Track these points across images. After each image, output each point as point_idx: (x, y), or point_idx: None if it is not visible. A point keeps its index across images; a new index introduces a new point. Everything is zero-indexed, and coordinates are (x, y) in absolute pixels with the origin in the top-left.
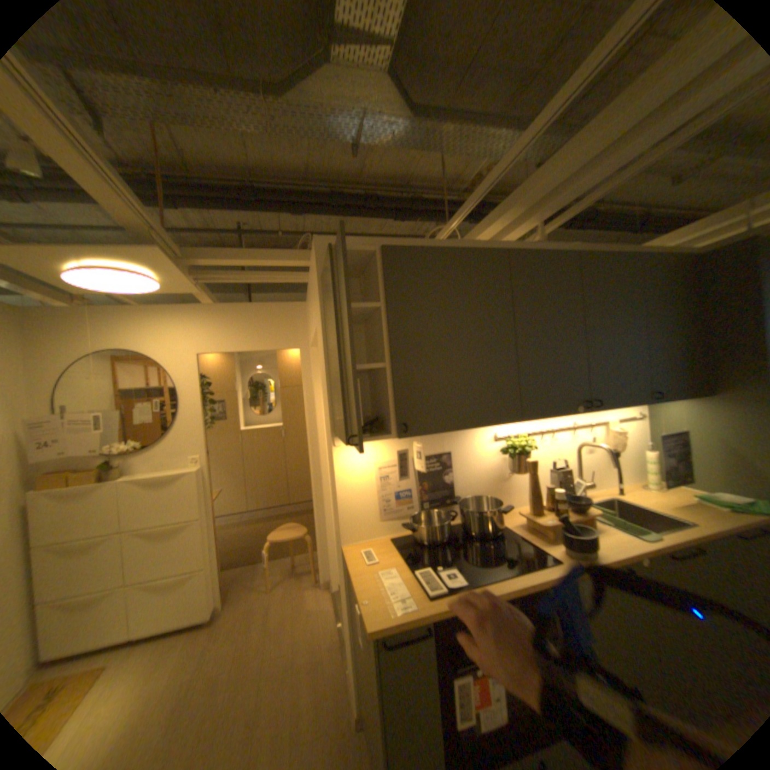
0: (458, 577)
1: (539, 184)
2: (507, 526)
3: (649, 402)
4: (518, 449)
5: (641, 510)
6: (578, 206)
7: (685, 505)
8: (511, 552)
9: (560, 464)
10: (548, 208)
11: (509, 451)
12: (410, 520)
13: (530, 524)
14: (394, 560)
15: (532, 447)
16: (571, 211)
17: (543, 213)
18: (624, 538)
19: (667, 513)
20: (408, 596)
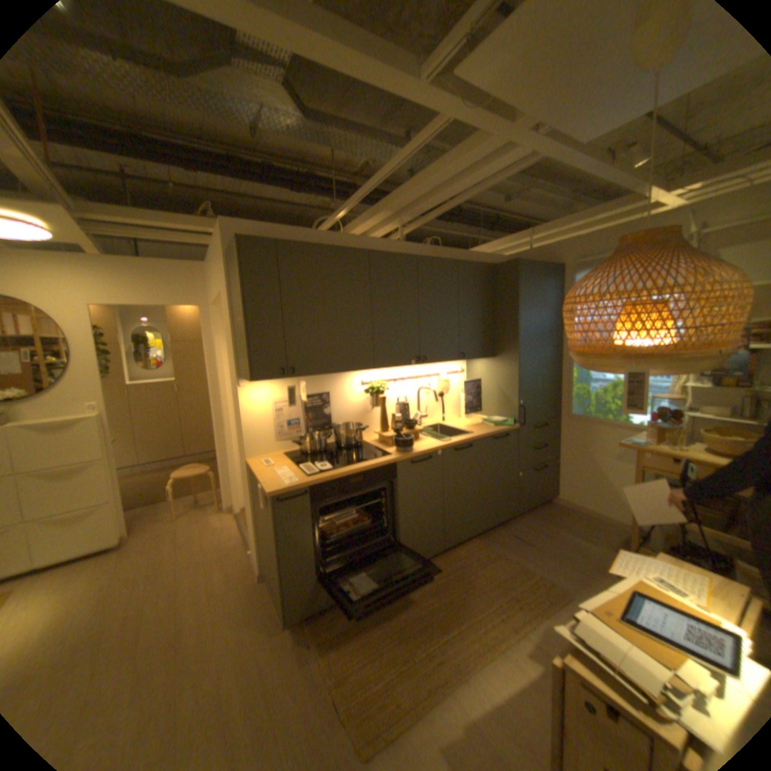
0: (327, 466)
1: (393, 204)
2: (366, 441)
3: (458, 360)
4: (376, 391)
5: (450, 429)
6: (424, 219)
7: (474, 424)
8: (363, 452)
9: (403, 400)
10: (403, 219)
11: (369, 391)
12: (298, 439)
13: (380, 438)
14: (285, 463)
15: (385, 389)
16: (421, 222)
17: (401, 221)
18: (431, 441)
19: (462, 429)
20: (293, 477)
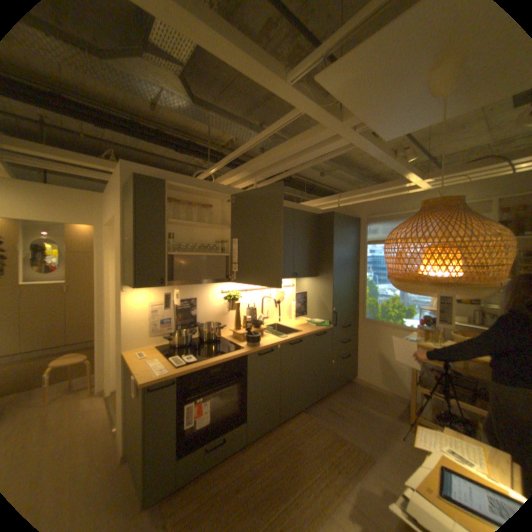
0: (193, 358)
1: (253, 167)
2: (223, 337)
3: (292, 278)
4: (233, 298)
5: (285, 327)
6: (272, 180)
7: (302, 324)
8: (222, 346)
9: (252, 306)
10: (258, 178)
11: (228, 298)
12: (169, 335)
13: (234, 335)
14: (157, 355)
15: (239, 297)
16: (270, 181)
17: (257, 179)
18: (273, 337)
19: (294, 328)
20: (164, 368)
